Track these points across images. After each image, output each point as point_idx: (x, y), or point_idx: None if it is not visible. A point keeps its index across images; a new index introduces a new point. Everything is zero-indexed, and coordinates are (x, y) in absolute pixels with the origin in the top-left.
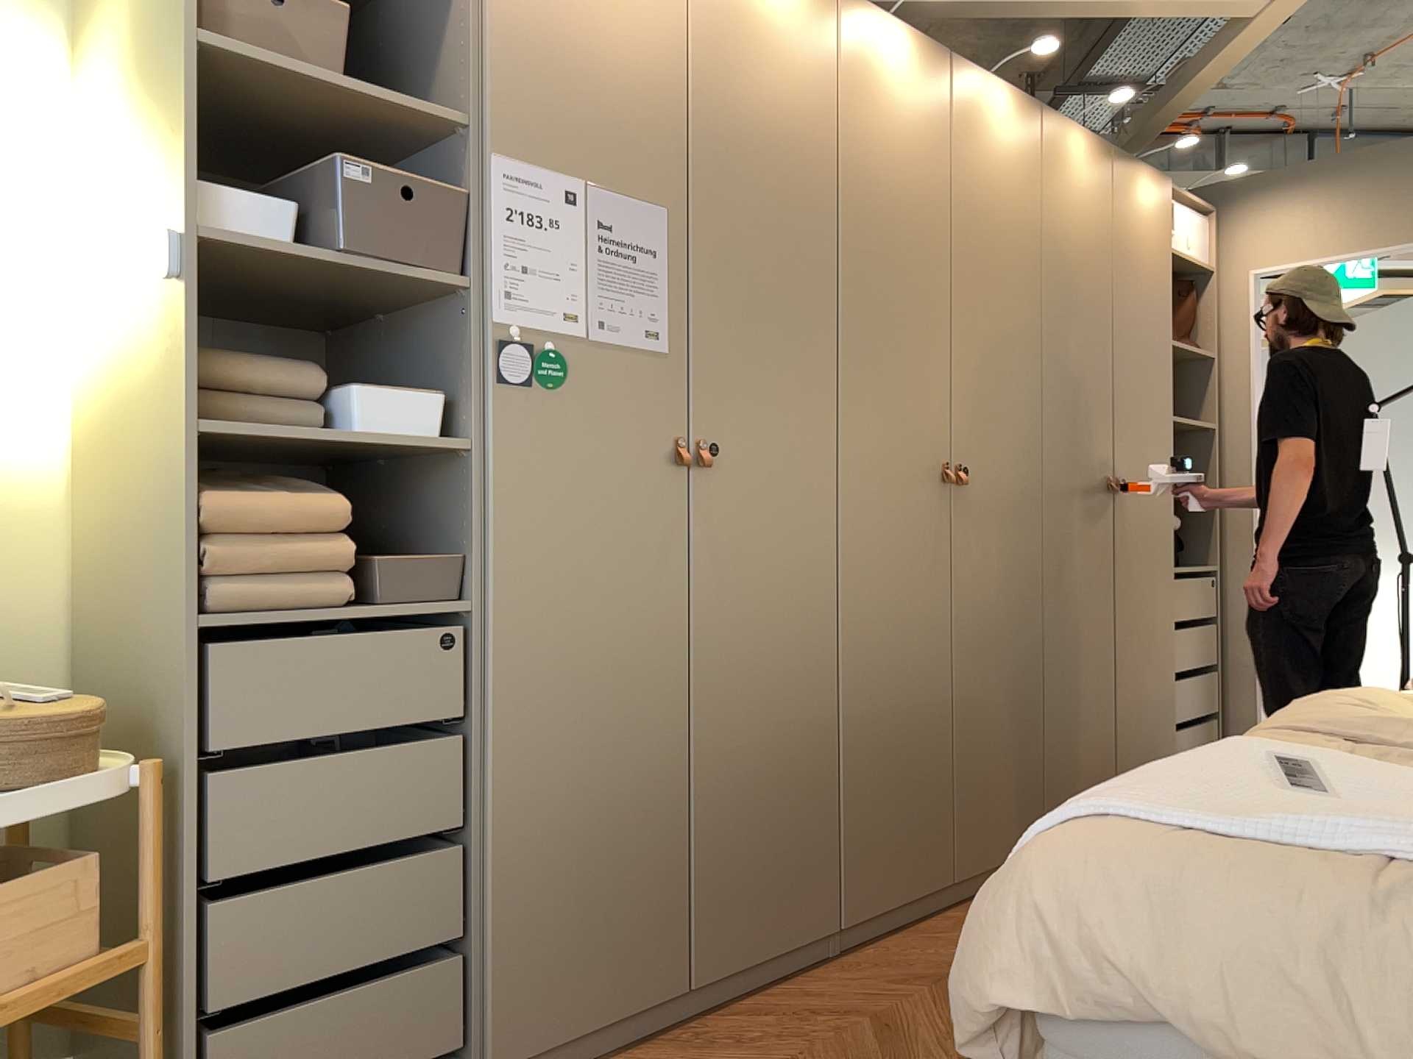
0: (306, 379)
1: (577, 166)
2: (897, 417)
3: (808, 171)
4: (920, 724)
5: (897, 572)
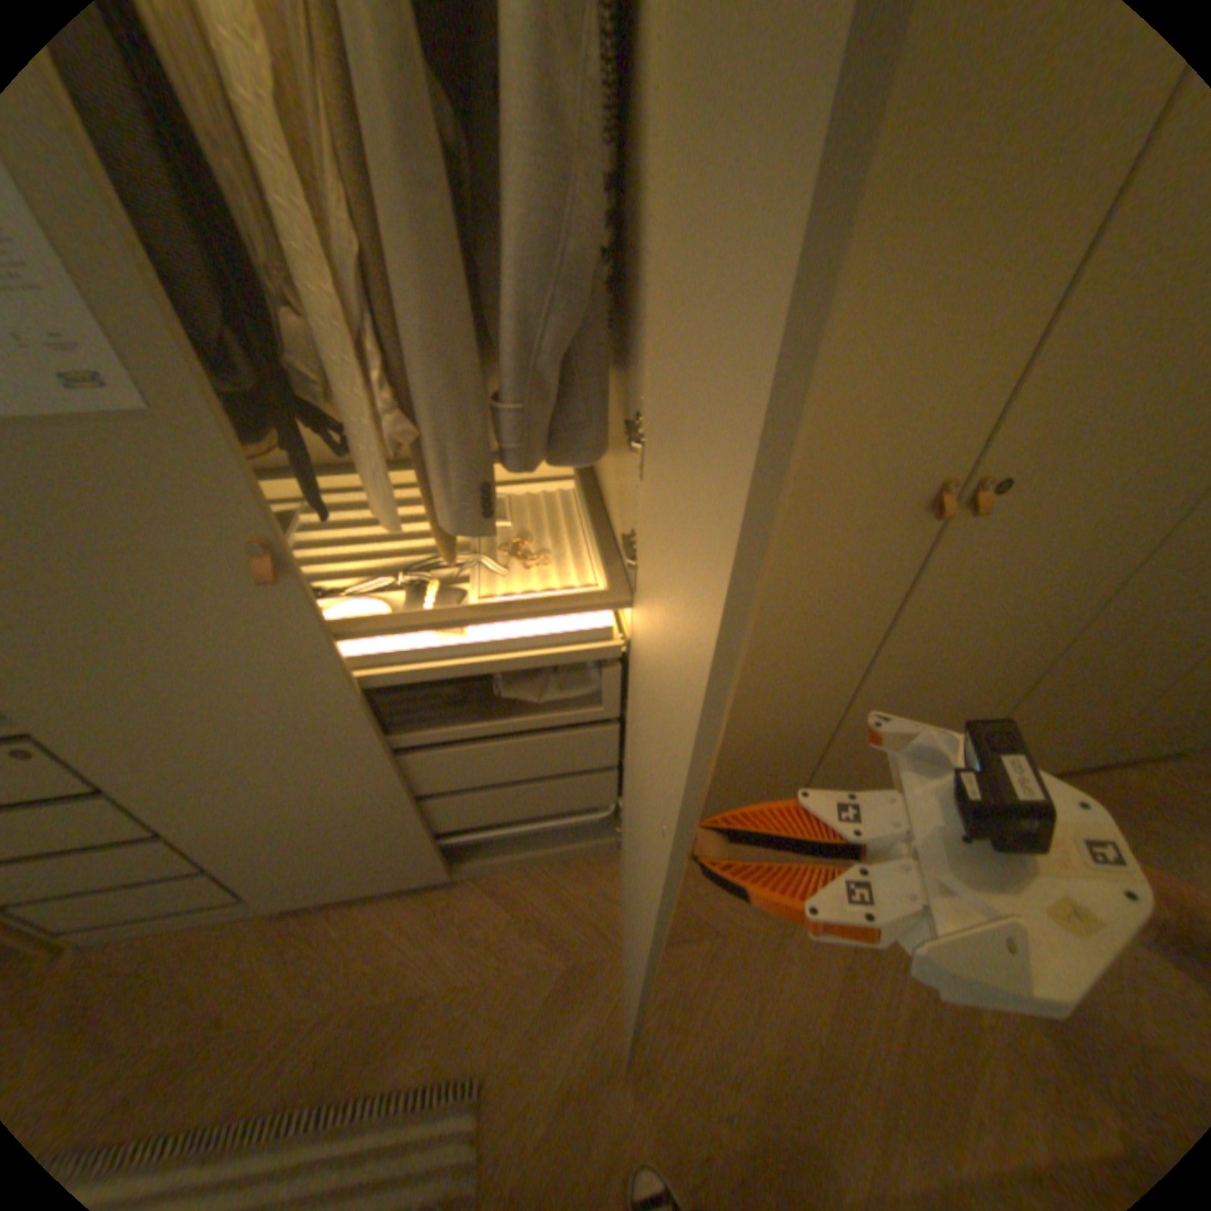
0: None
1: None
2: (823, 430)
3: None
4: (767, 748)
5: (762, 637)
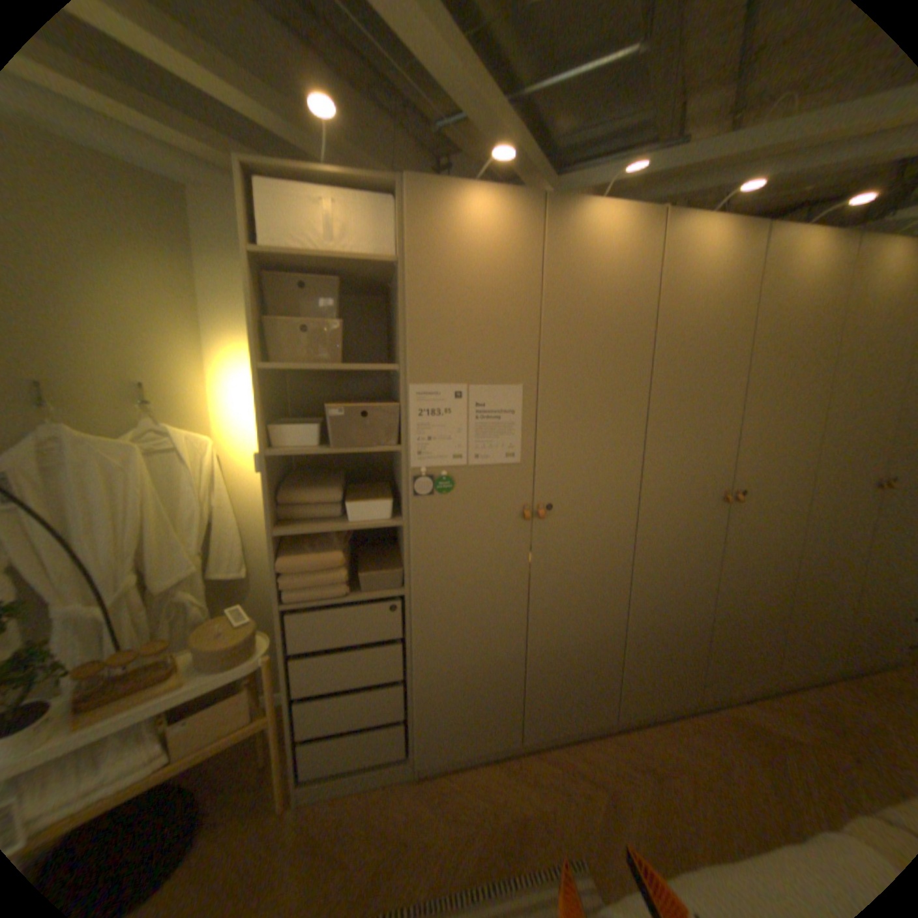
0: (331, 497)
1: (461, 378)
2: (685, 472)
3: (626, 340)
4: (683, 632)
5: (675, 557)
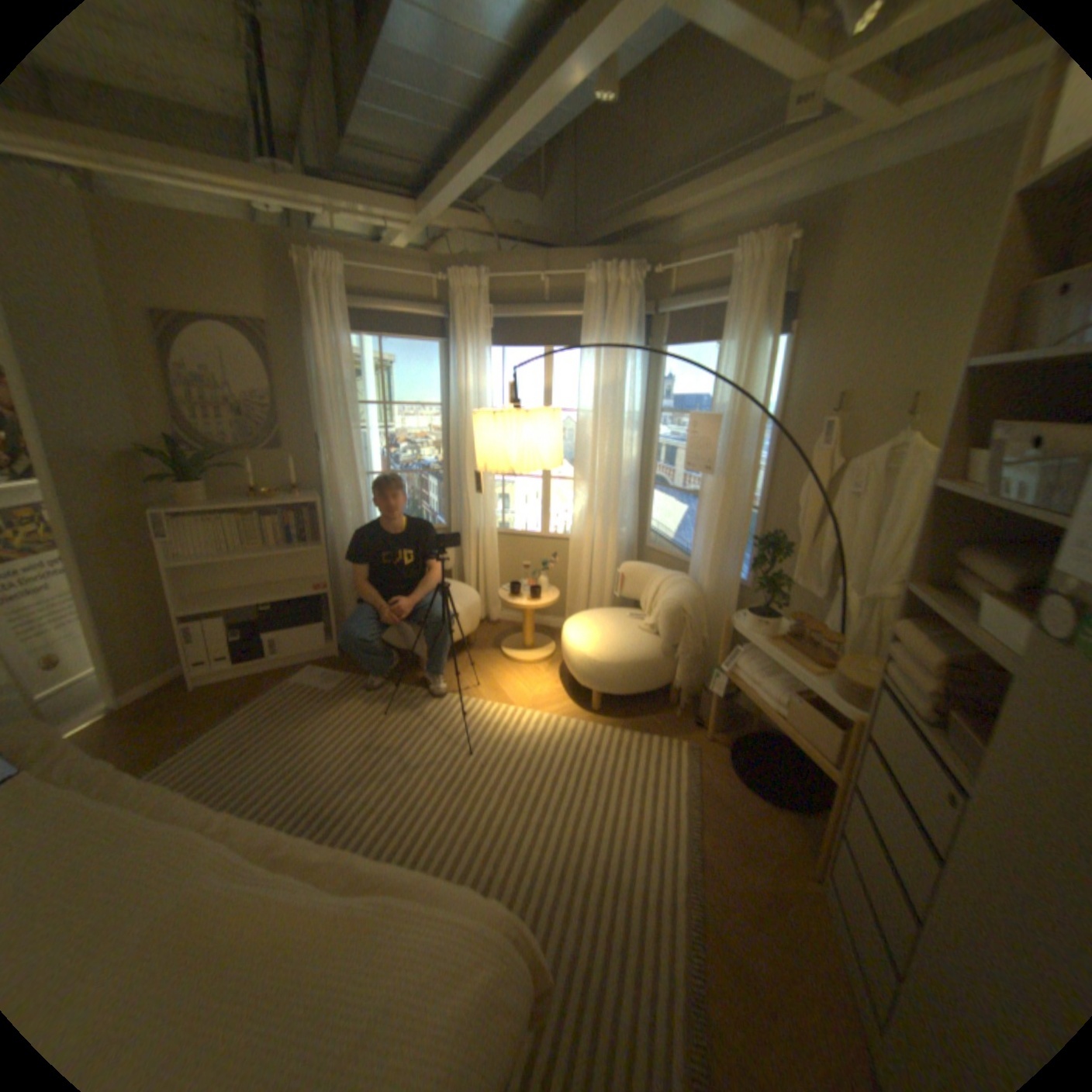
0: (1004, 582)
1: None
2: None
3: None
4: None
5: None
